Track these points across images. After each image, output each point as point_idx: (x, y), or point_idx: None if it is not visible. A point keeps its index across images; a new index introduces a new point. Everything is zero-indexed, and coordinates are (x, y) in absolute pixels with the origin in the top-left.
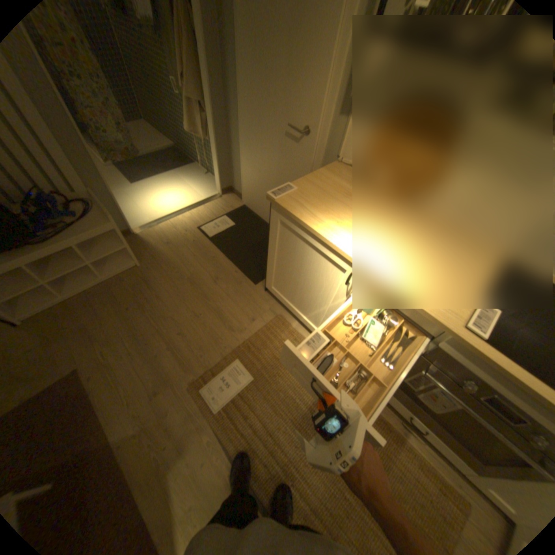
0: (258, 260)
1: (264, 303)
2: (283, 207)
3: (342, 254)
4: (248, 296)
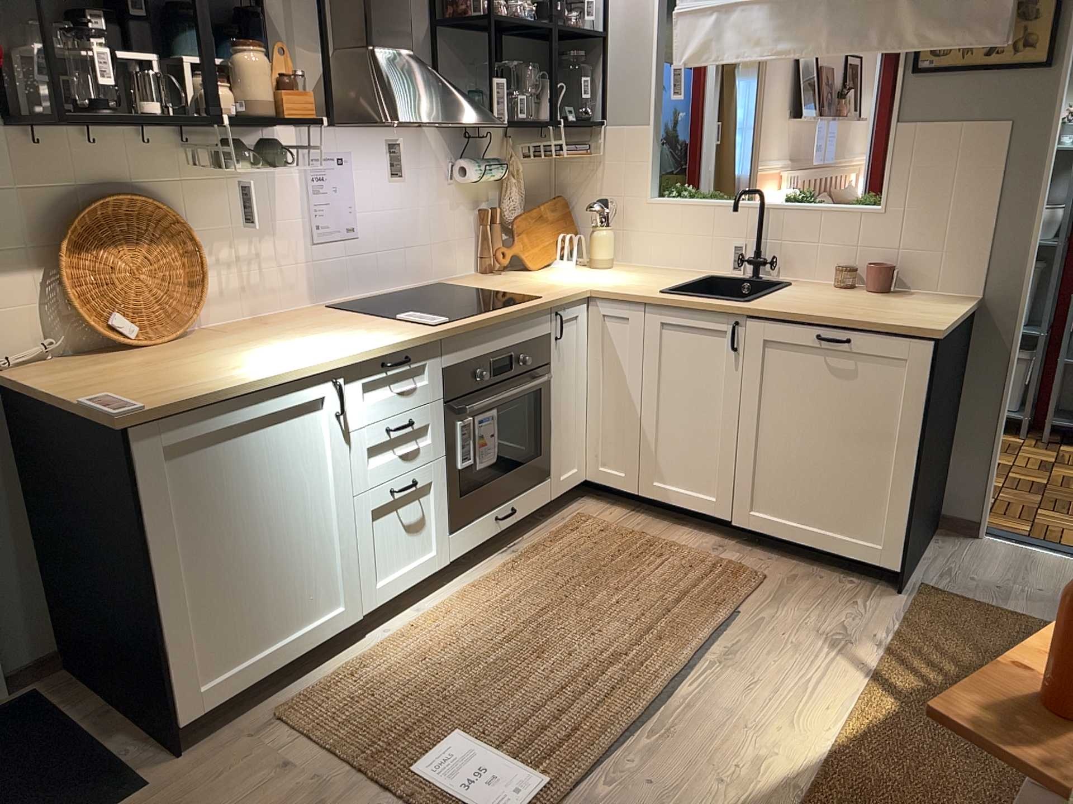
0: (25, 798)
1: (229, 752)
2: (169, 405)
3: (306, 378)
4: (194, 795)
